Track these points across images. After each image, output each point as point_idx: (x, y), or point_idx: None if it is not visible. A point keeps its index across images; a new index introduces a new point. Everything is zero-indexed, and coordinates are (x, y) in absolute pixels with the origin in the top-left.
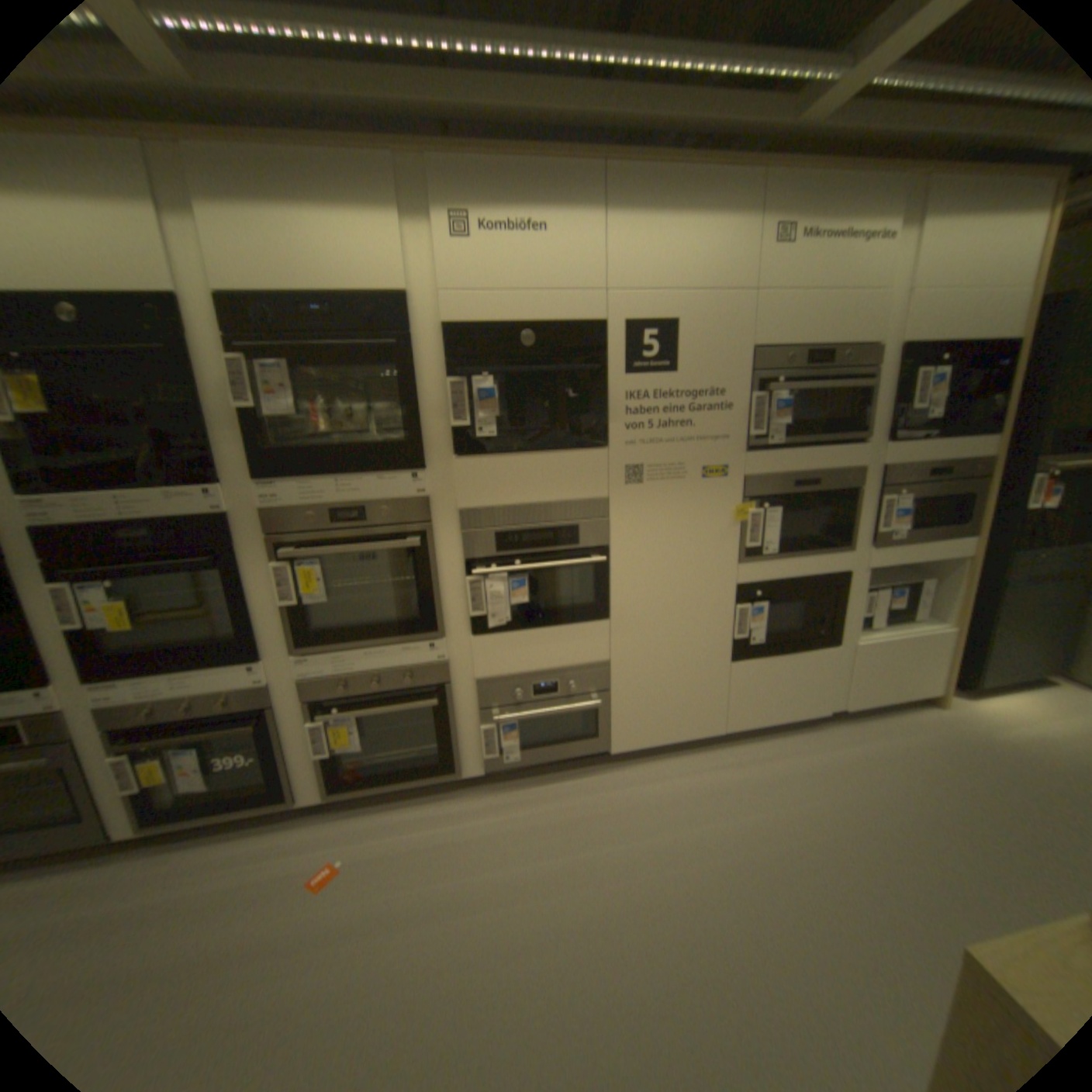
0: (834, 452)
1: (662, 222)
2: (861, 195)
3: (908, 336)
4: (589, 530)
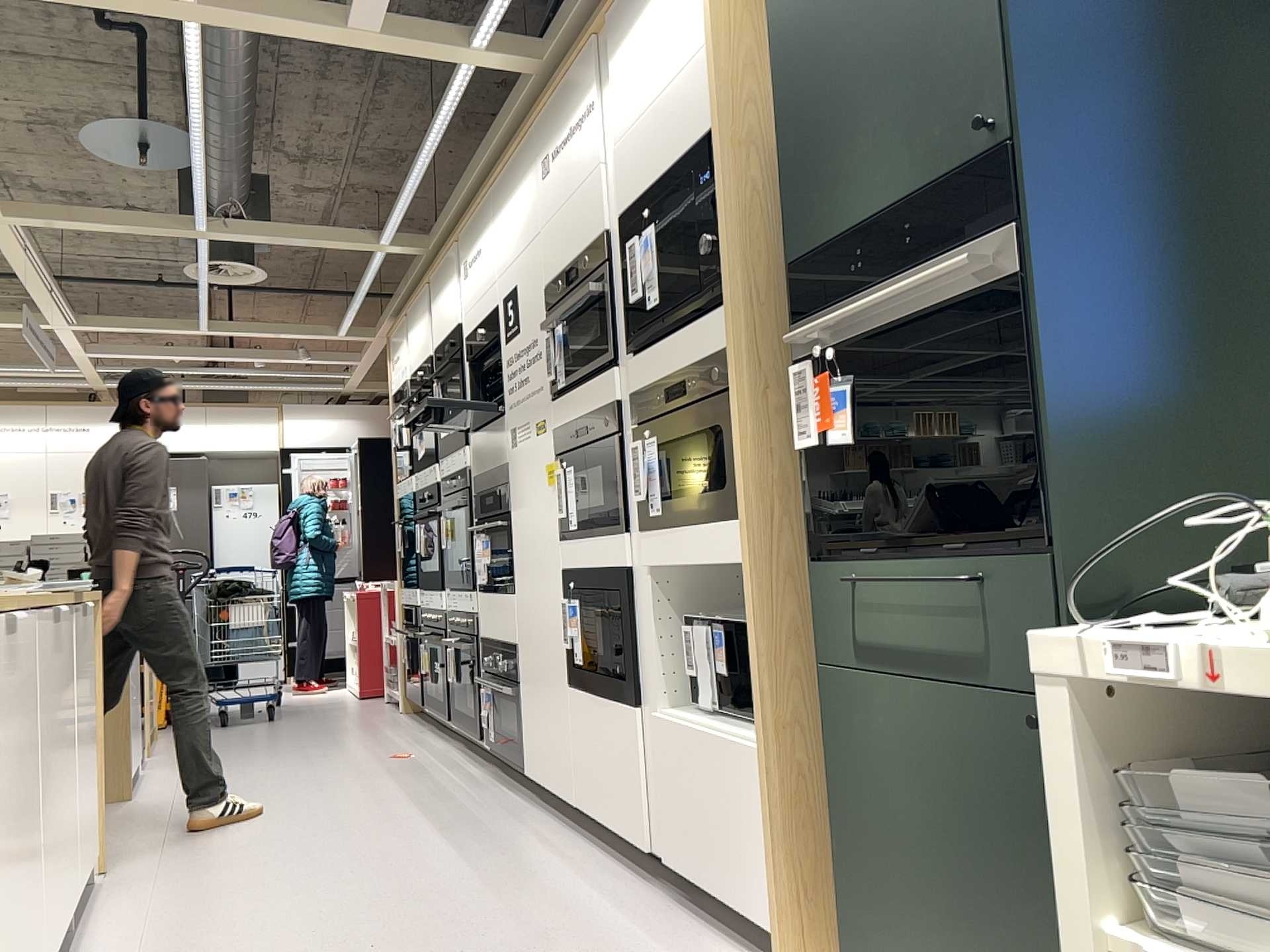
0: (594, 386)
1: (507, 211)
2: (573, 91)
3: (620, 208)
4: (502, 495)
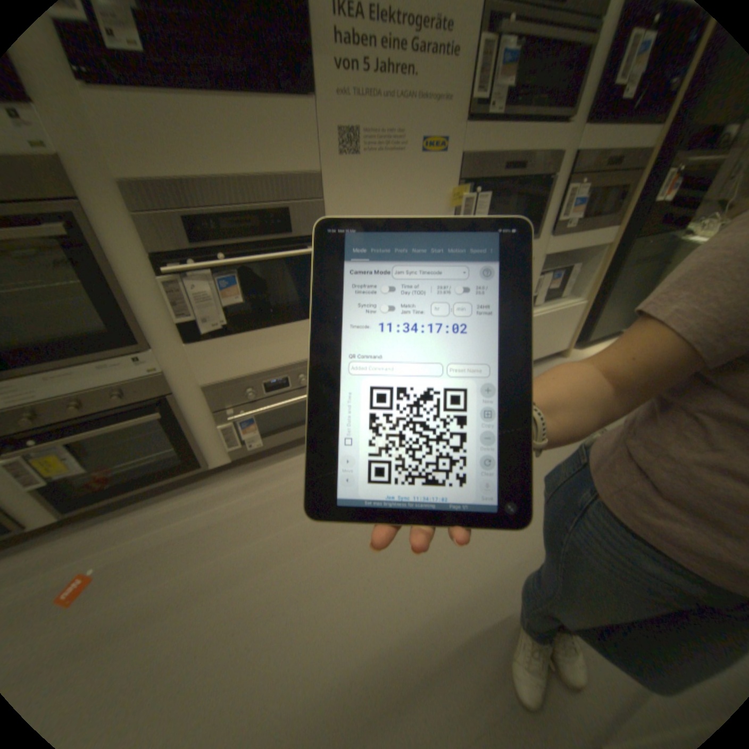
0: (544, 130)
1: None
2: None
3: None
4: (302, 214)
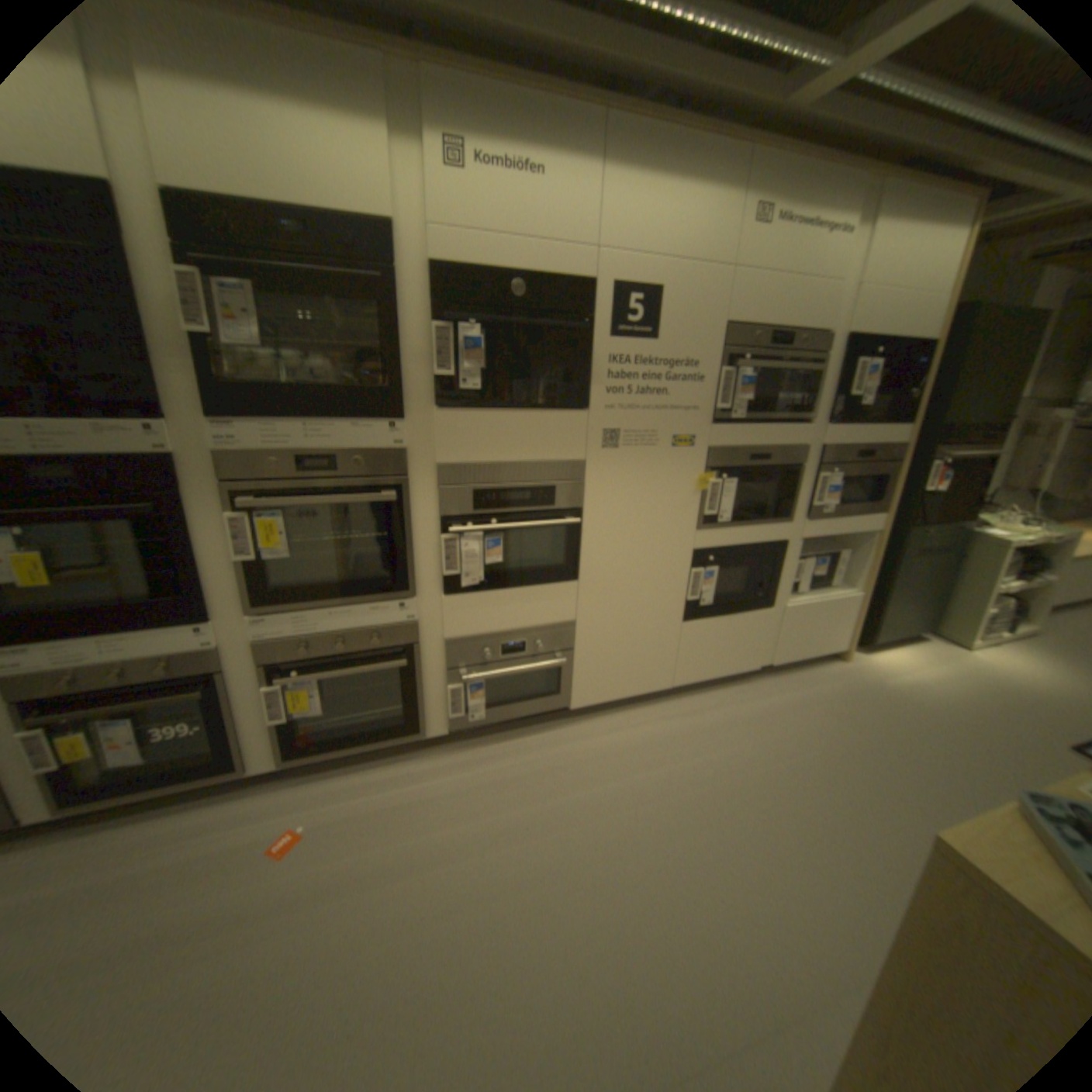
0: (784, 430)
1: (656, 184)
2: (829, 187)
3: (852, 328)
4: (564, 492)
